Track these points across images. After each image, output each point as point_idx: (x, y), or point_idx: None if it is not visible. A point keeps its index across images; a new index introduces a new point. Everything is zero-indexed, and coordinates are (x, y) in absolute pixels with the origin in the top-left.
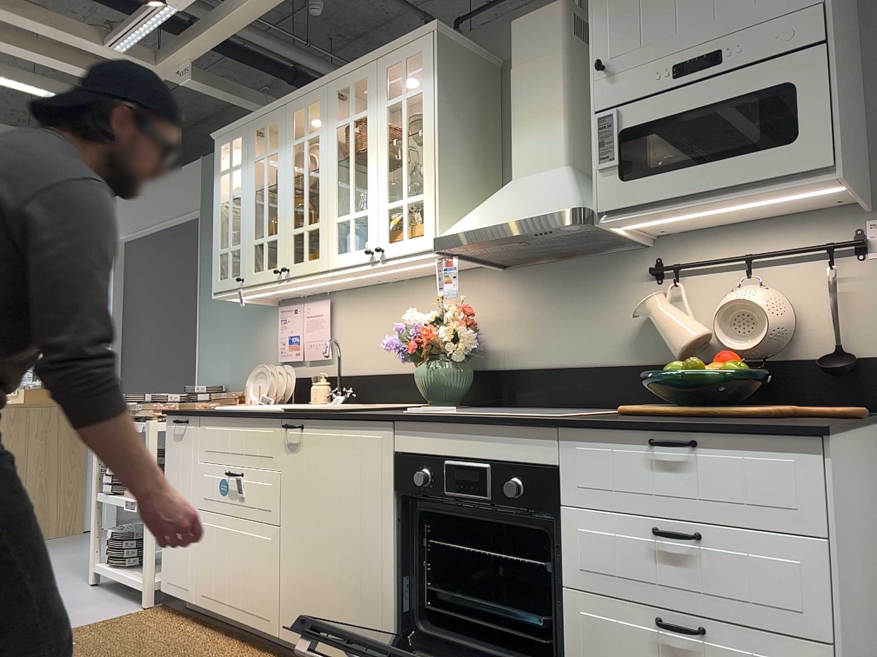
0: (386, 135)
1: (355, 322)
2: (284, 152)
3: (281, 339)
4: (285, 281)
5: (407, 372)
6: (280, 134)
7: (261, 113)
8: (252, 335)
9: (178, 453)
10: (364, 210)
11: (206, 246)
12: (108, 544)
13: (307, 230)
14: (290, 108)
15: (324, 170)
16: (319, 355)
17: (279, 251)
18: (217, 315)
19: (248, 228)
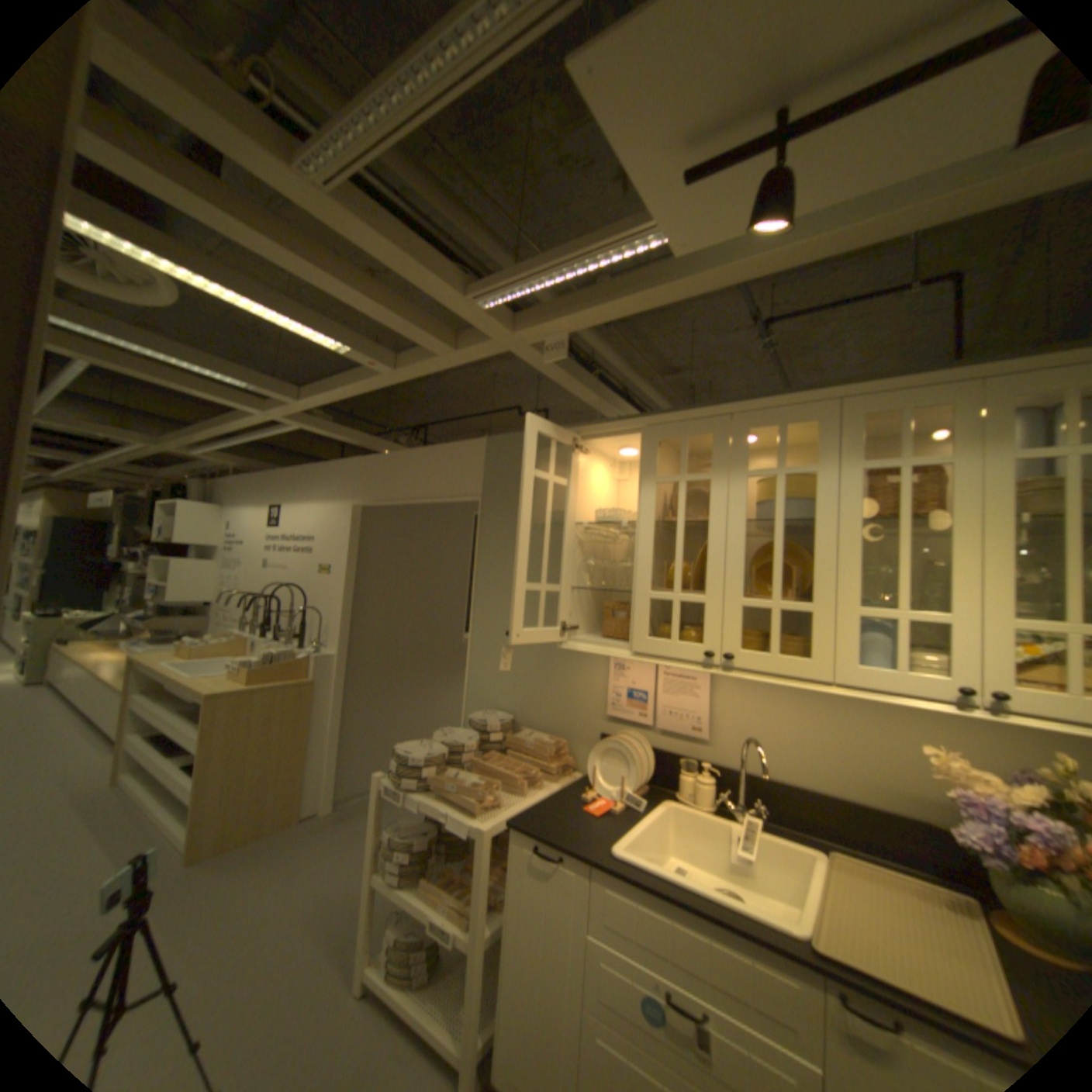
0: (1015, 505)
1: (757, 705)
2: (727, 483)
3: (615, 689)
4: (720, 670)
5: (872, 806)
6: (717, 453)
7: (675, 417)
8: (559, 666)
9: (538, 900)
10: (944, 617)
11: (486, 540)
12: (385, 955)
13: (783, 611)
14: (741, 419)
15: (830, 528)
16: (687, 731)
17: (710, 624)
18: (499, 625)
19: (639, 573)
